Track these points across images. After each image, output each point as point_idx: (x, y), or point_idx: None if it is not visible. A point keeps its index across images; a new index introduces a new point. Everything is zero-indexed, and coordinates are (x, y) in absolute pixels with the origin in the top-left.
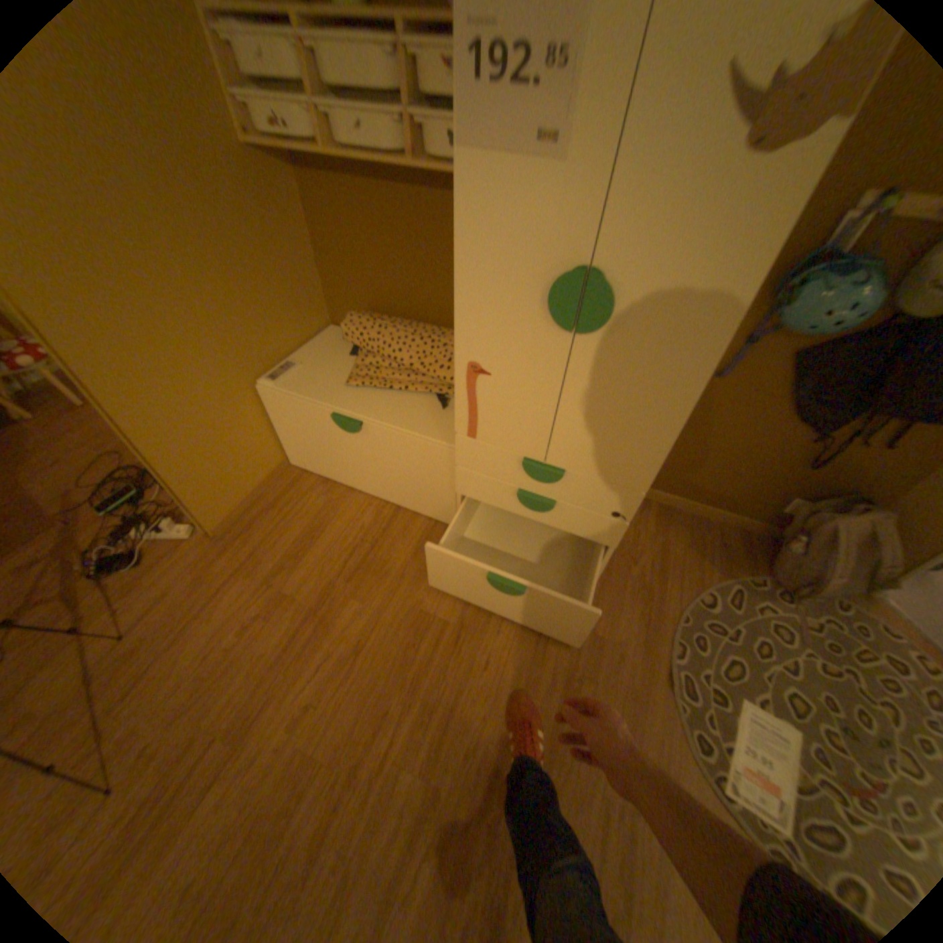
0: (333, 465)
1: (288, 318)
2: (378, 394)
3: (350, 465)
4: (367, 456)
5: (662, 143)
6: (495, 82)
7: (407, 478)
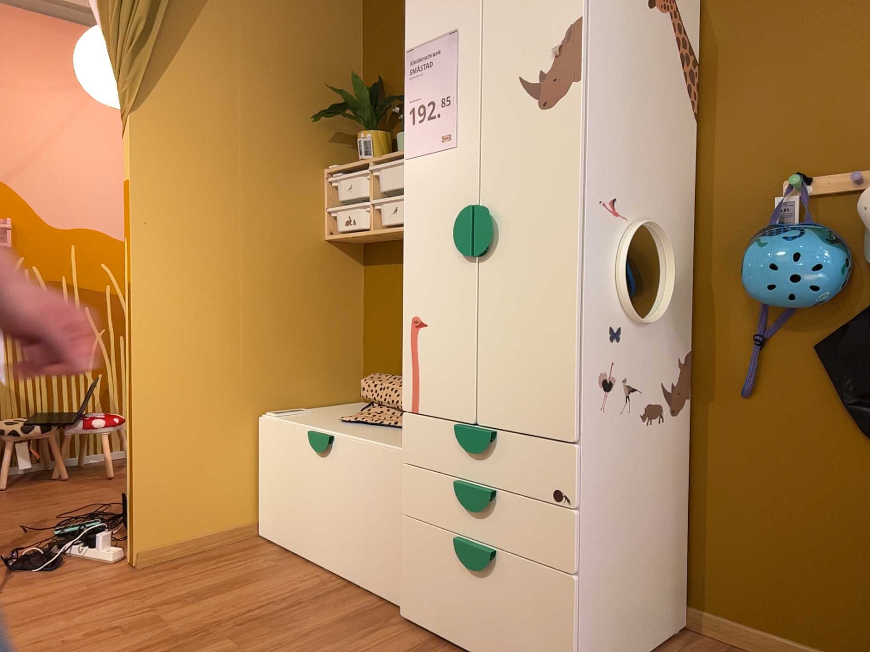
0: (297, 521)
1: (317, 373)
2: (364, 427)
3: (313, 514)
4: (330, 493)
5: (501, 120)
6: (422, 121)
7: (363, 520)
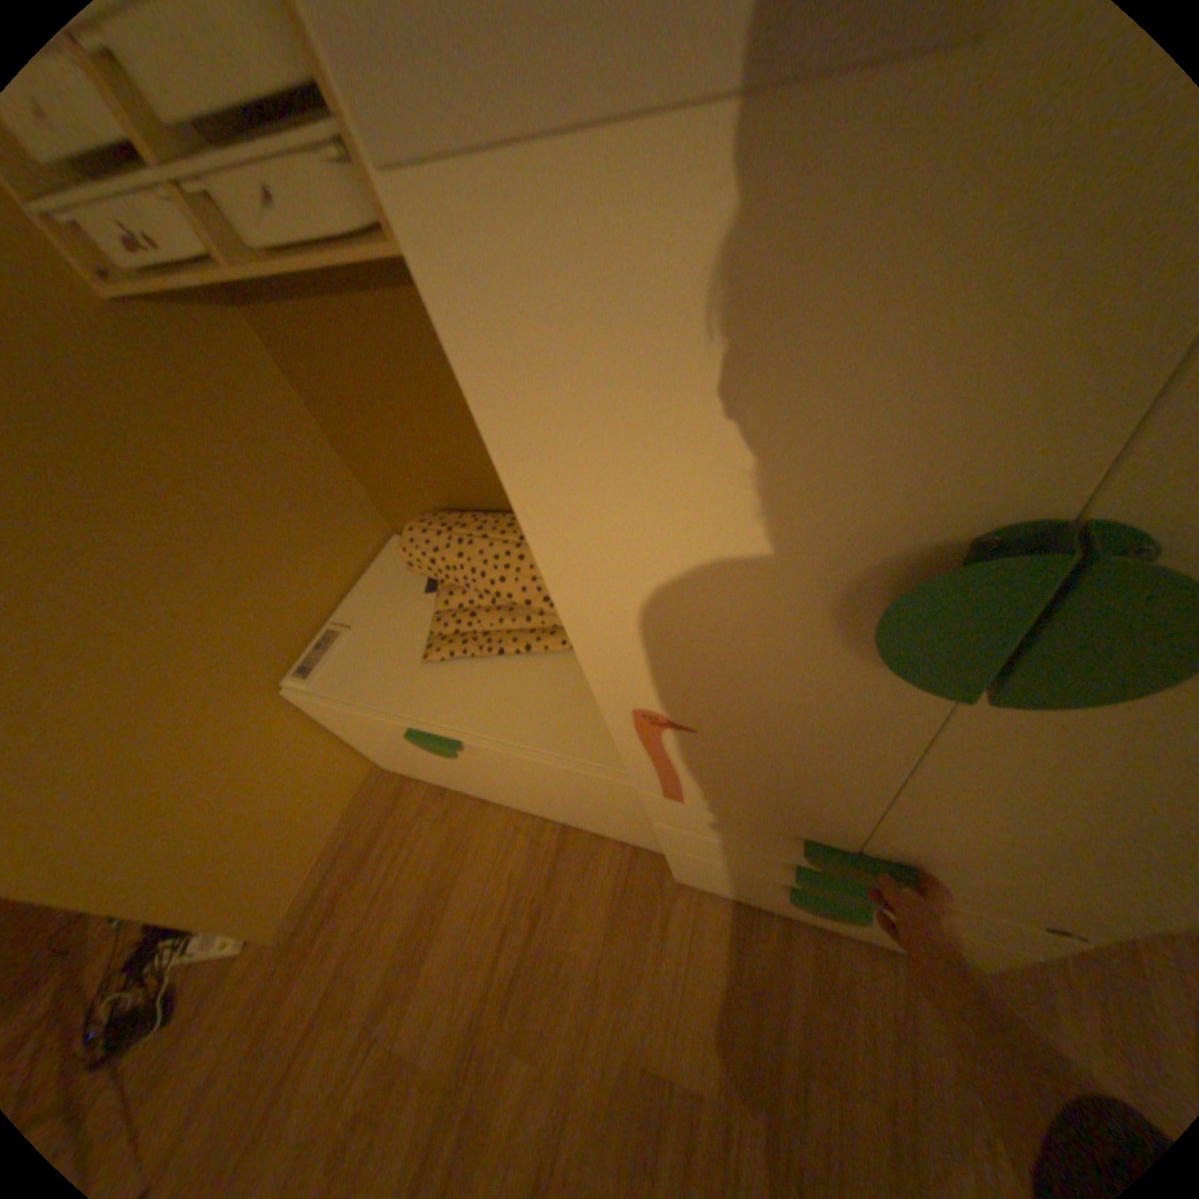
0: (442, 776)
1: (308, 557)
2: (480, 668)
3: (468, 779)
4: (488, 774)
5: None
6: None
7: (566, 802)
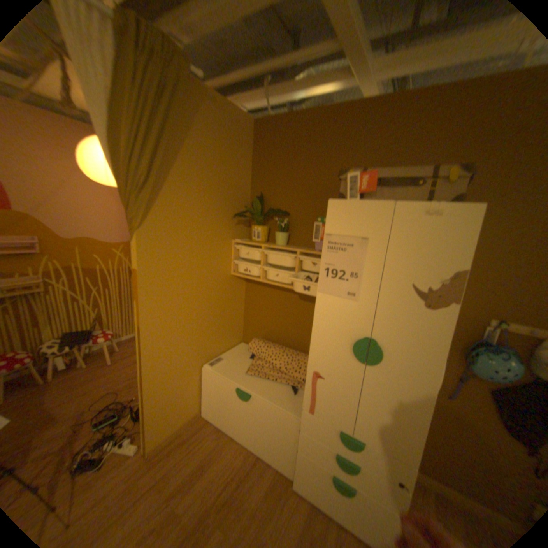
0: (226, 421)
1: (225, 337)
2: (261, 381)
3: (236, 422)
4: (248, 418)
5: (394, 301)
6: (333, 278)
7: (268, 436)
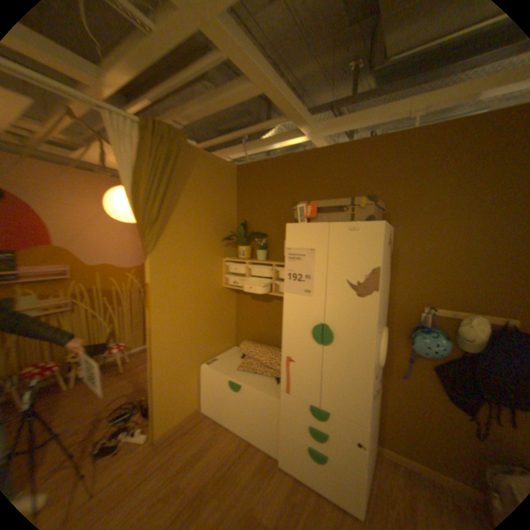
0: (221, 413)
1: (219, 341)
2: (249, 375)
3: (229, 412)
4: (239, 407)
5: (336, 294)
6: (293, 280)
7: (256, 421)
